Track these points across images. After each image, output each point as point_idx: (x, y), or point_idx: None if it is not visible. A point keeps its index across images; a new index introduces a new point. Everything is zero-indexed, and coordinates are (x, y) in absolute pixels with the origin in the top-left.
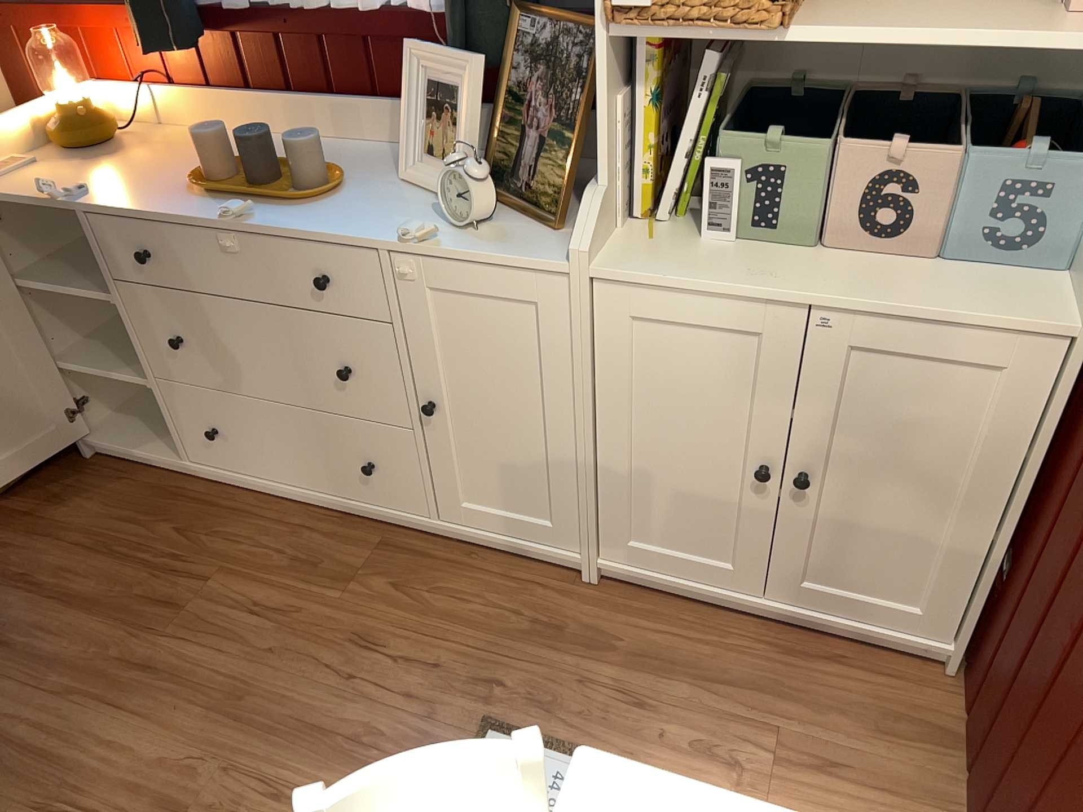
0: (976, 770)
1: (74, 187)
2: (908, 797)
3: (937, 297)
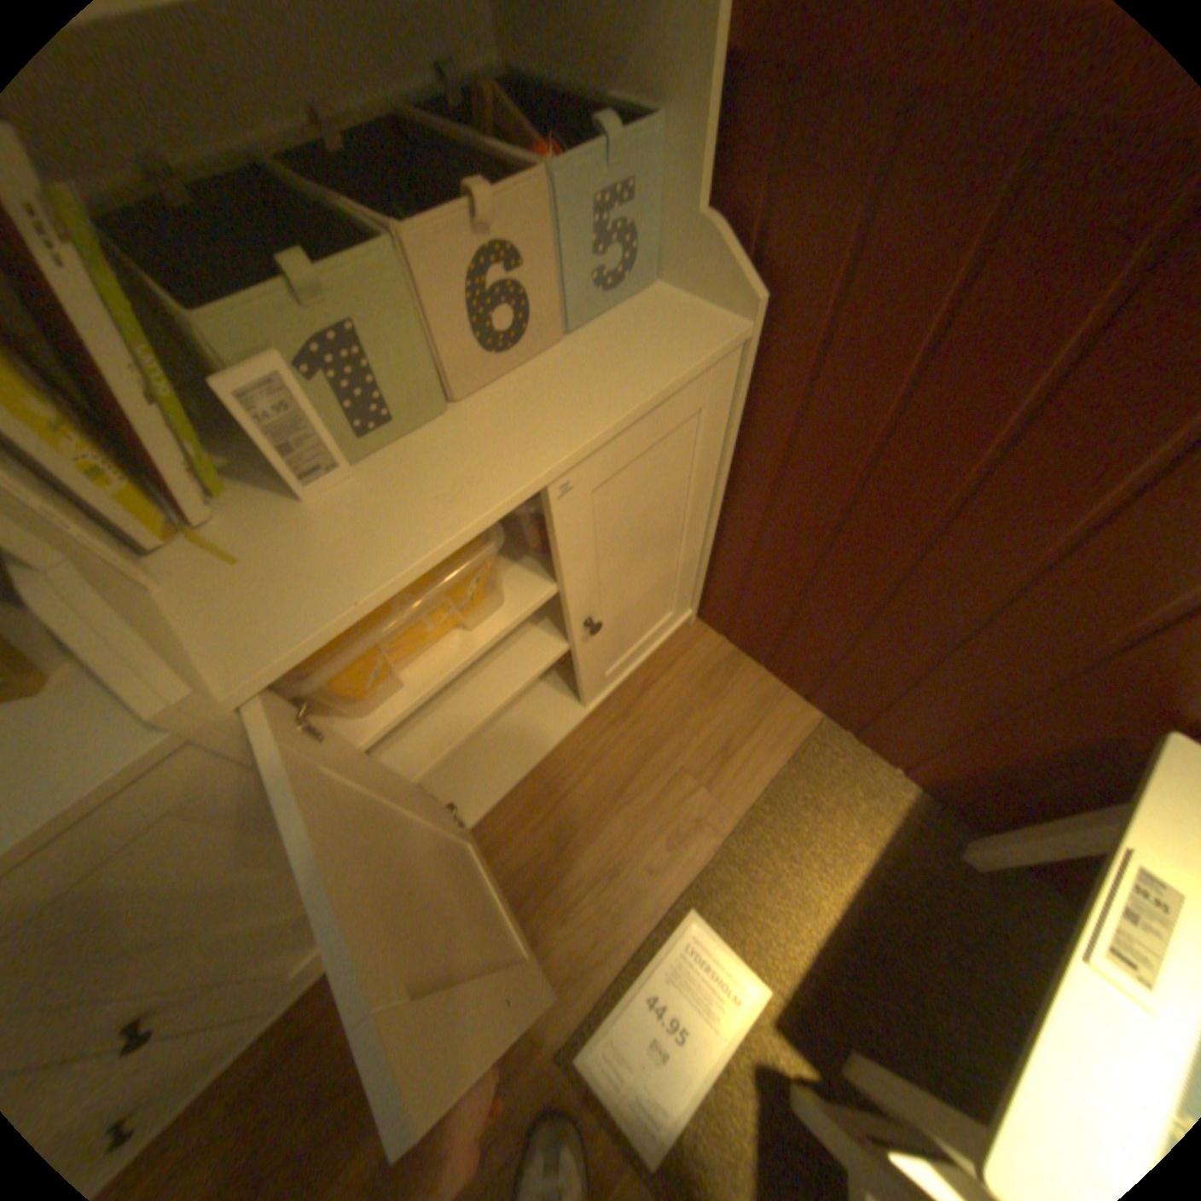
0: (773, 666)
1: None
2: (764, 718)
3: (632, 383)
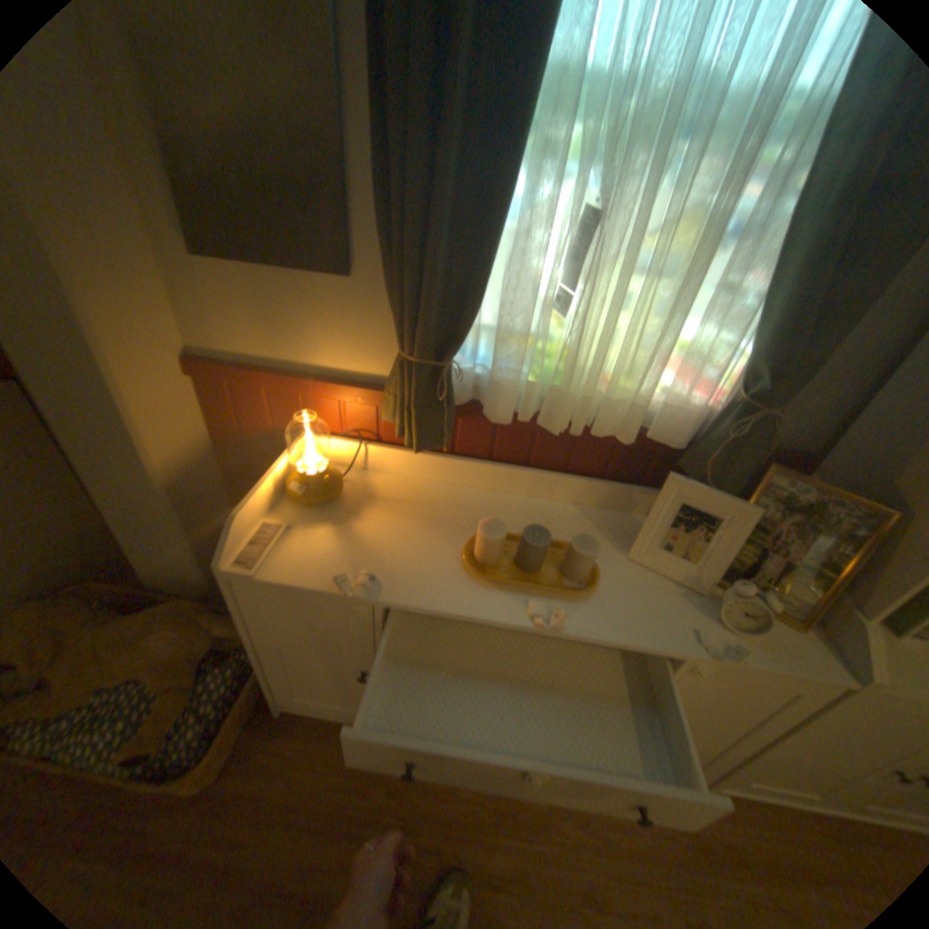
0: None
1: (365, 577)
2: None
3: None
